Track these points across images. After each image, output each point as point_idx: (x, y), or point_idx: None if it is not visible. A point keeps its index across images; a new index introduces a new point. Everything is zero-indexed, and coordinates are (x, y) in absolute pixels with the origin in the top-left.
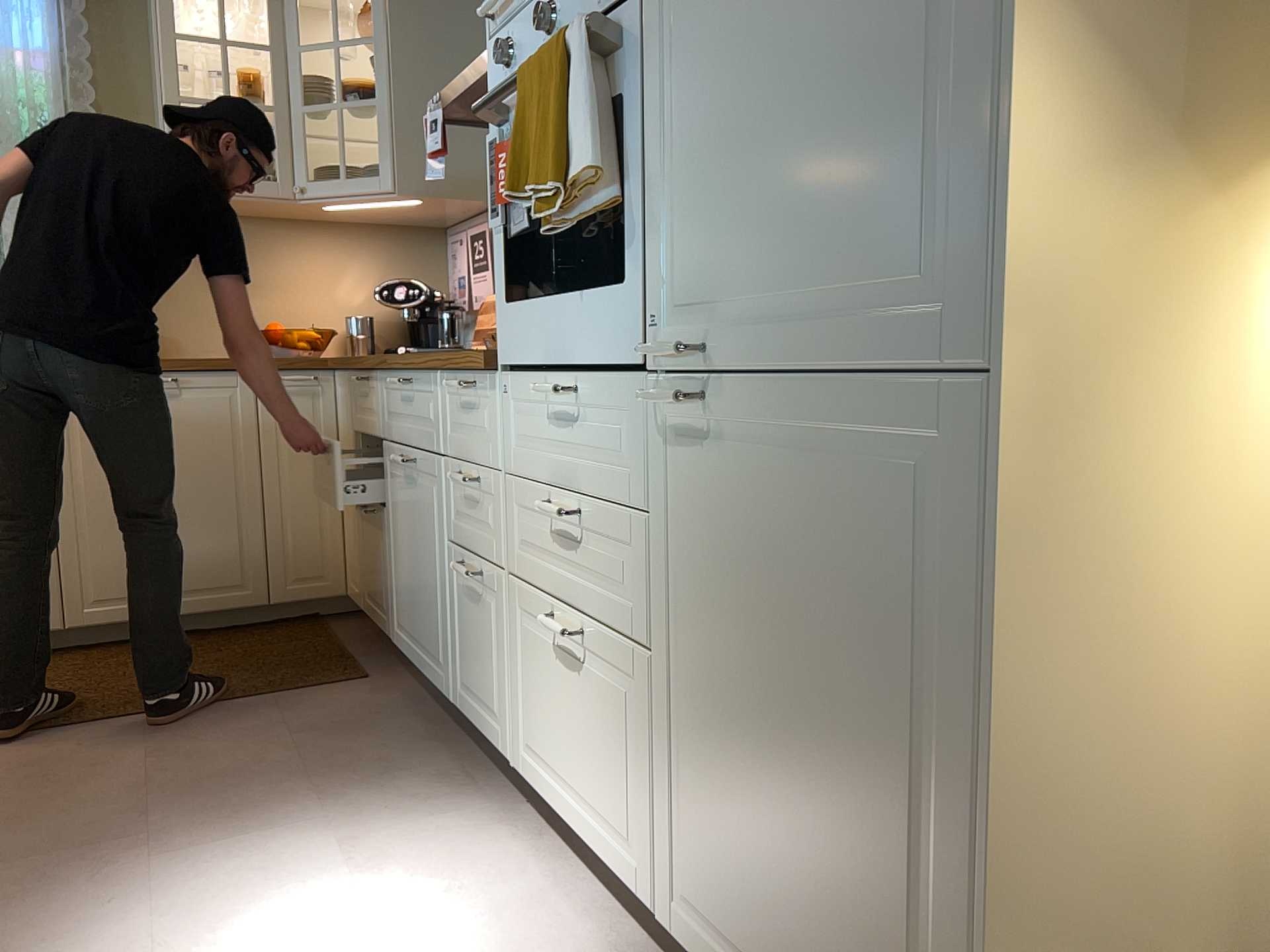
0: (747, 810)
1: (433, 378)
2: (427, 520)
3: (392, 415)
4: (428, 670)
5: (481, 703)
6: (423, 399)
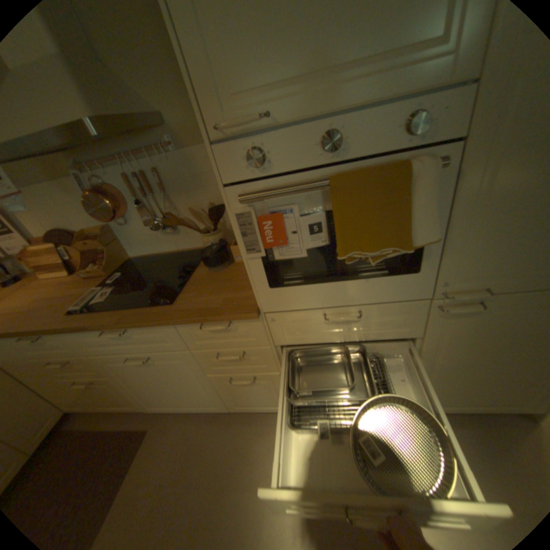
0: (468, 383)
1: (164, 326)
2: (176, 372)
3: (97, 345)
4: (196, 410)
5: (259, 405)
6: (148, 334)
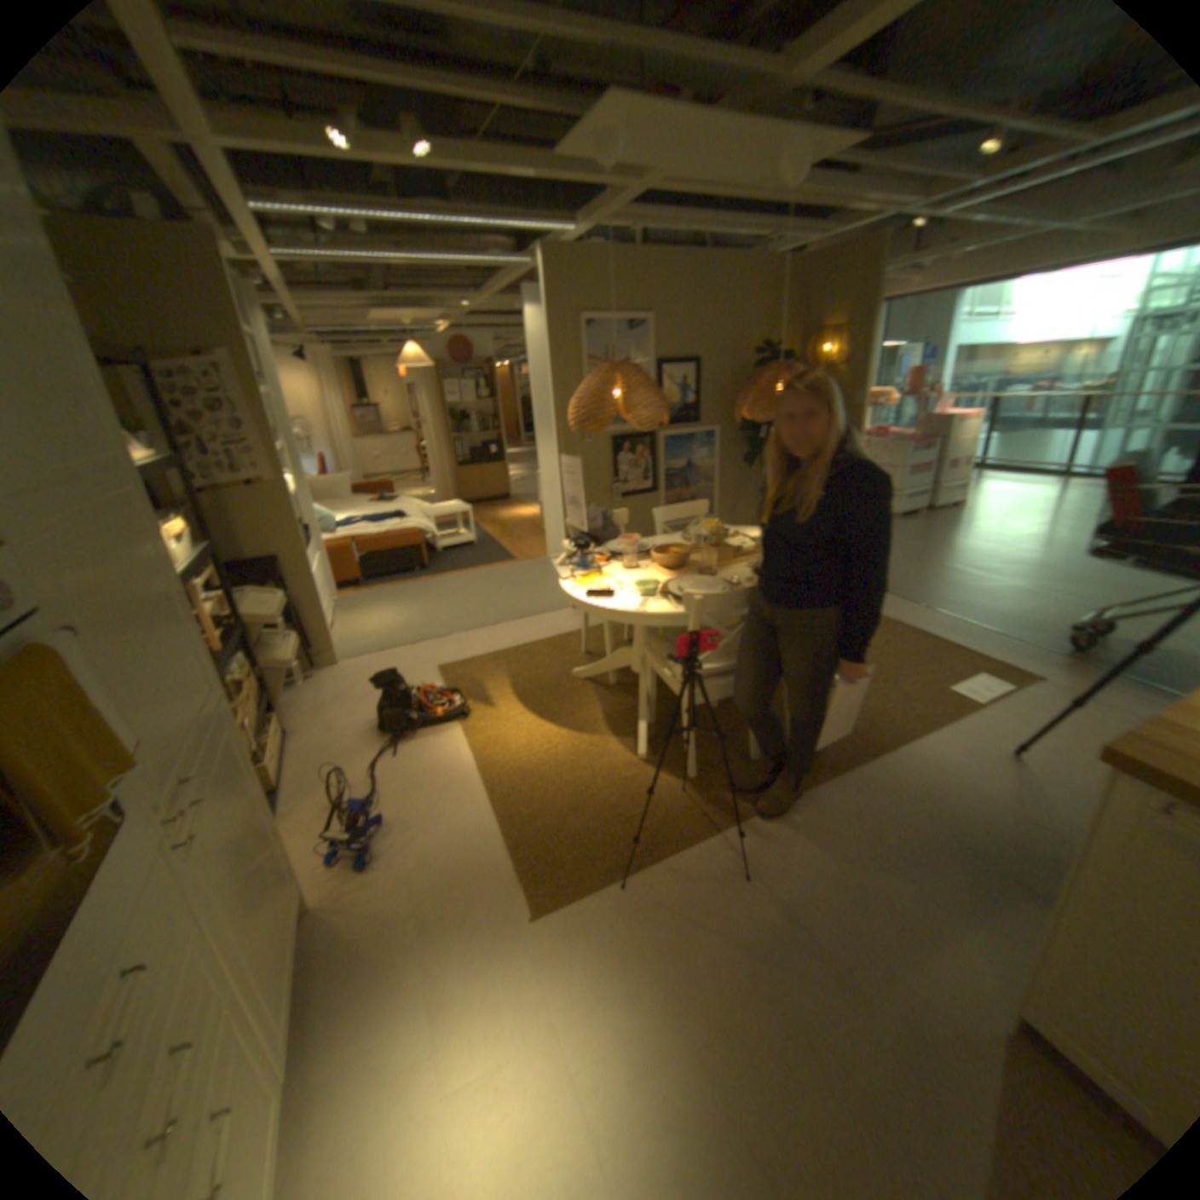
0: (261, 936)
1: None
2: None
3: None
4: None
5: None
6: None
